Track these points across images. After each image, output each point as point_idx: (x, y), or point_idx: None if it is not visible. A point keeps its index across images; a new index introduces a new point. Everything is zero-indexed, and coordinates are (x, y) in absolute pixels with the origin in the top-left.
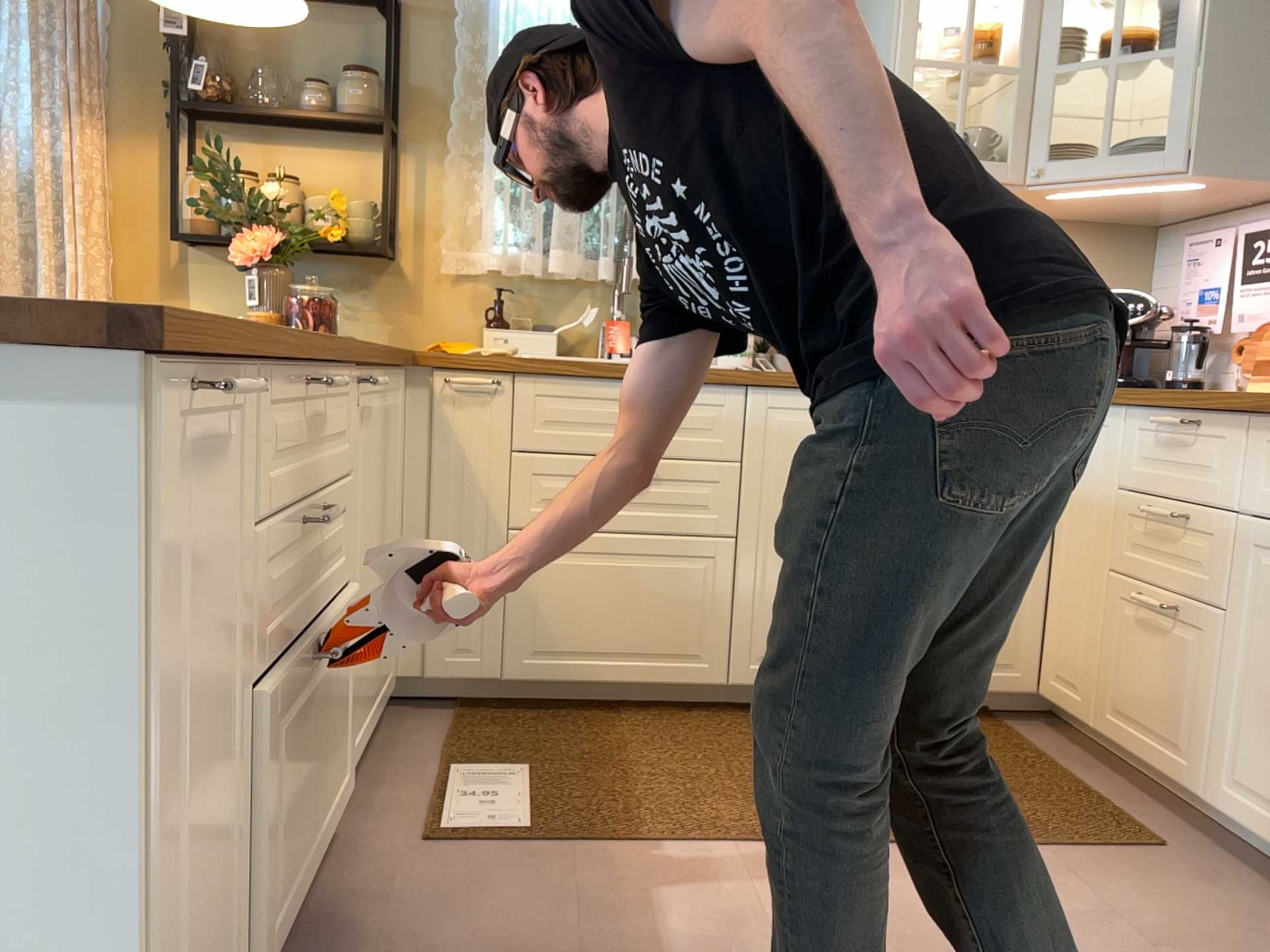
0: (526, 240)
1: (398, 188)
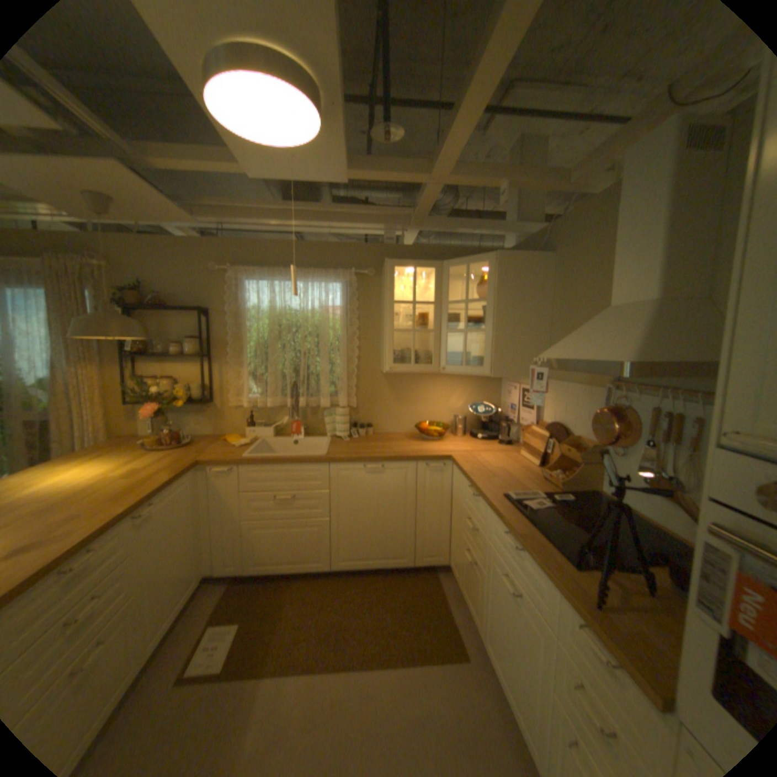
0: (259, 394)
1: (211, 375)
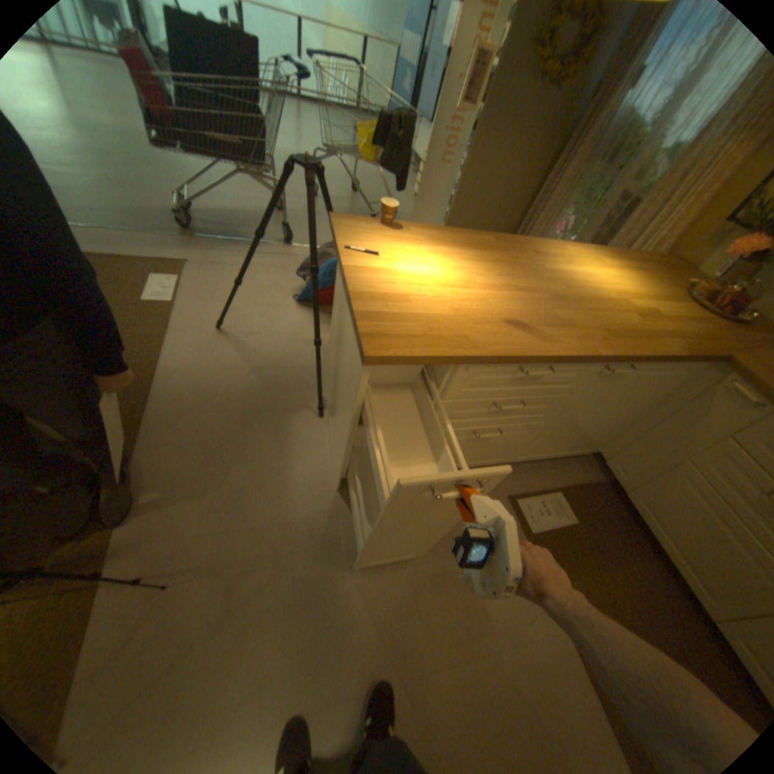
0: None
1: None
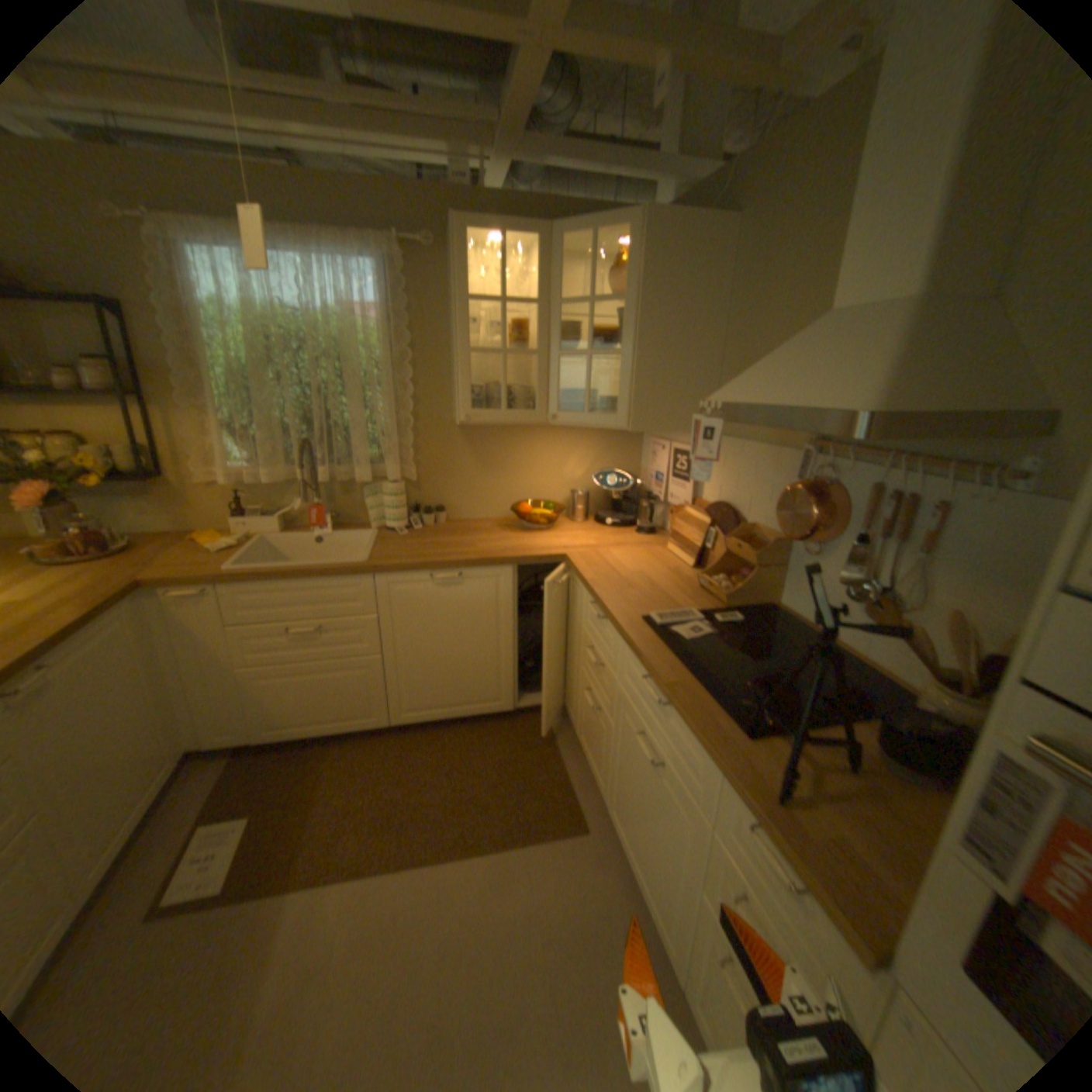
0: (243, 462)
1: (149, 429)
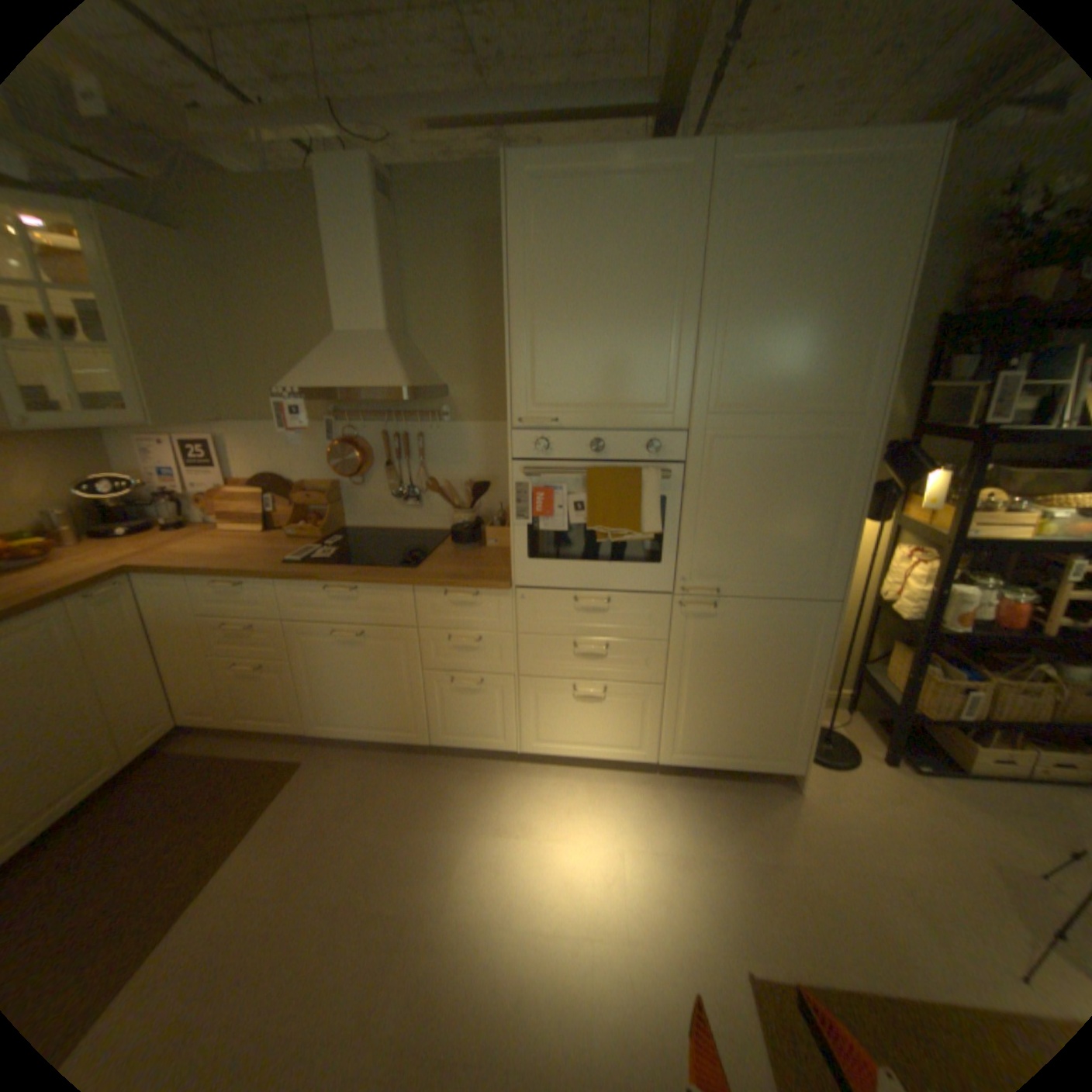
0: None
1: None
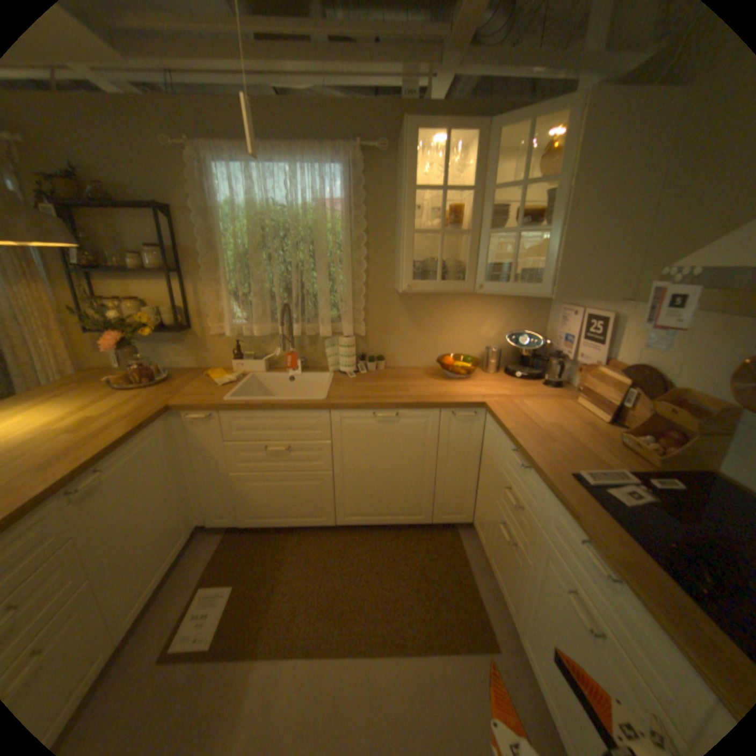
0: (243, 320)
1: (185, 296)
